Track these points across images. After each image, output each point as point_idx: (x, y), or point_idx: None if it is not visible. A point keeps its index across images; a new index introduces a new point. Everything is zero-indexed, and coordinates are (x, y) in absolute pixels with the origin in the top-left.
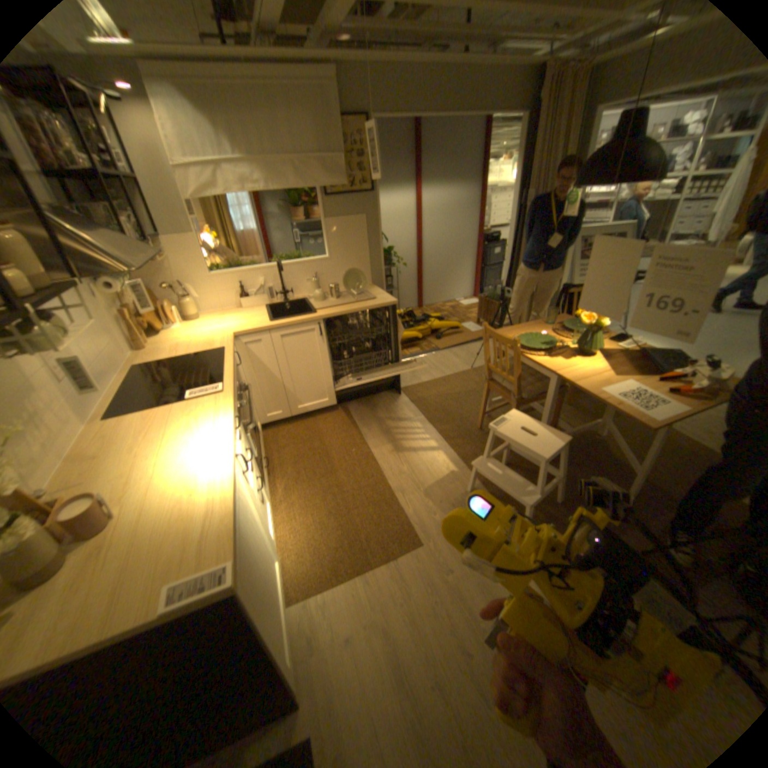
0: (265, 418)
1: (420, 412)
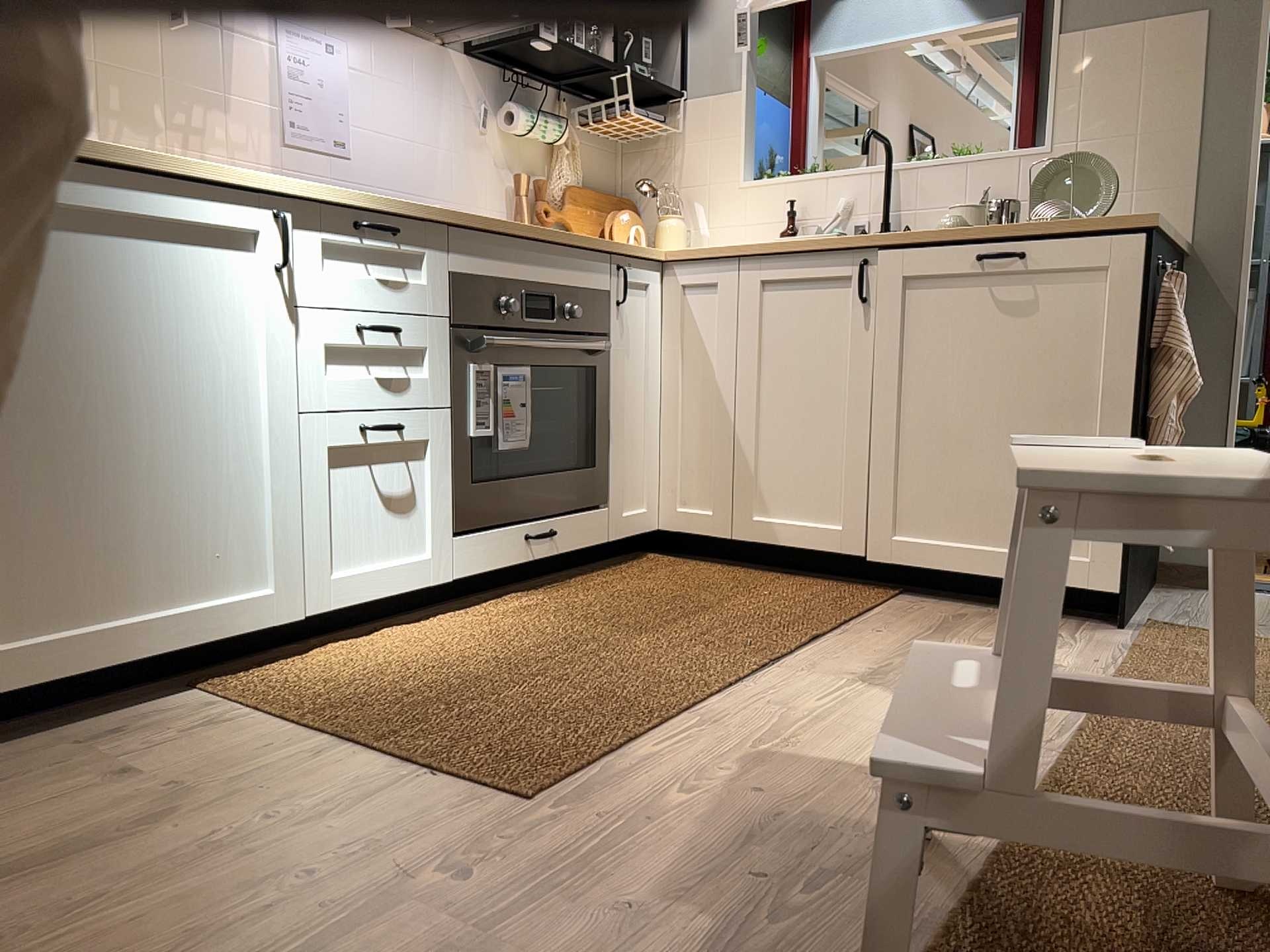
0: (673, 514)
1: (1116, 665)
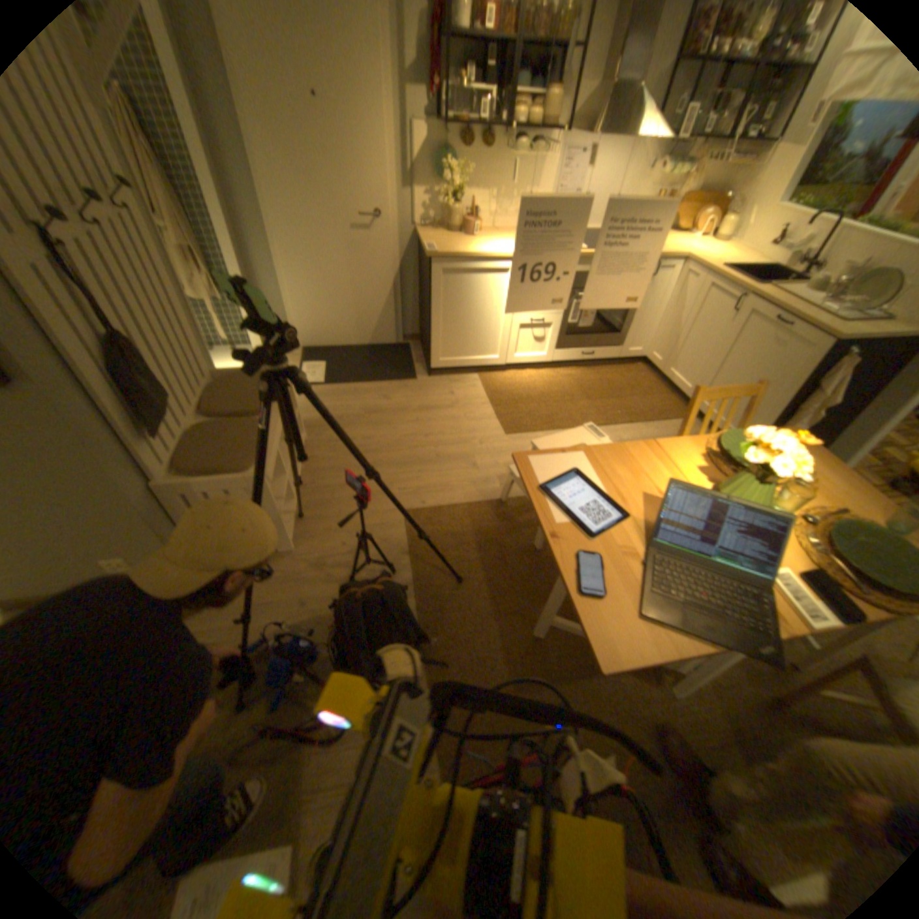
0: (651, 354)
1: None
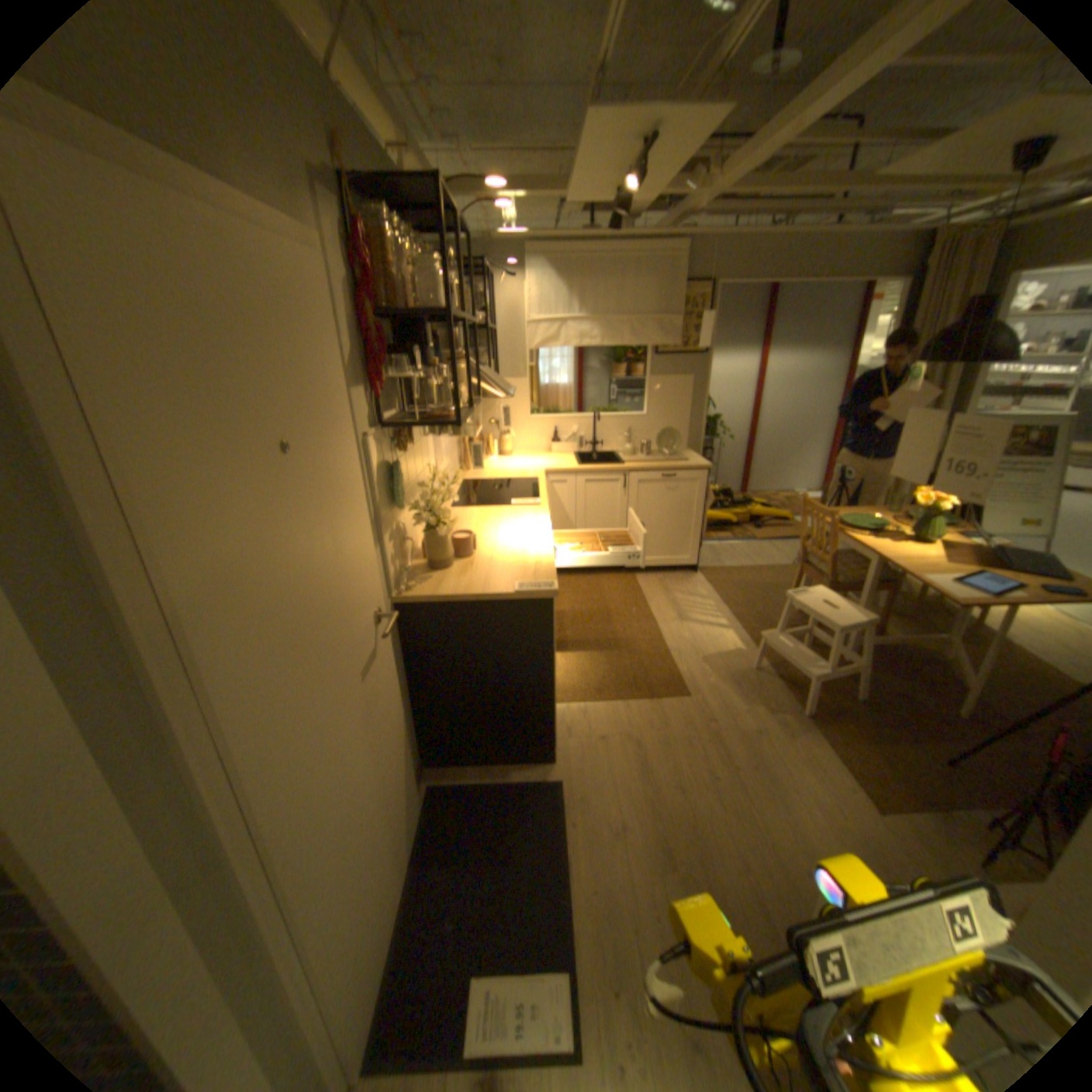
0: None
1: (715, 593)
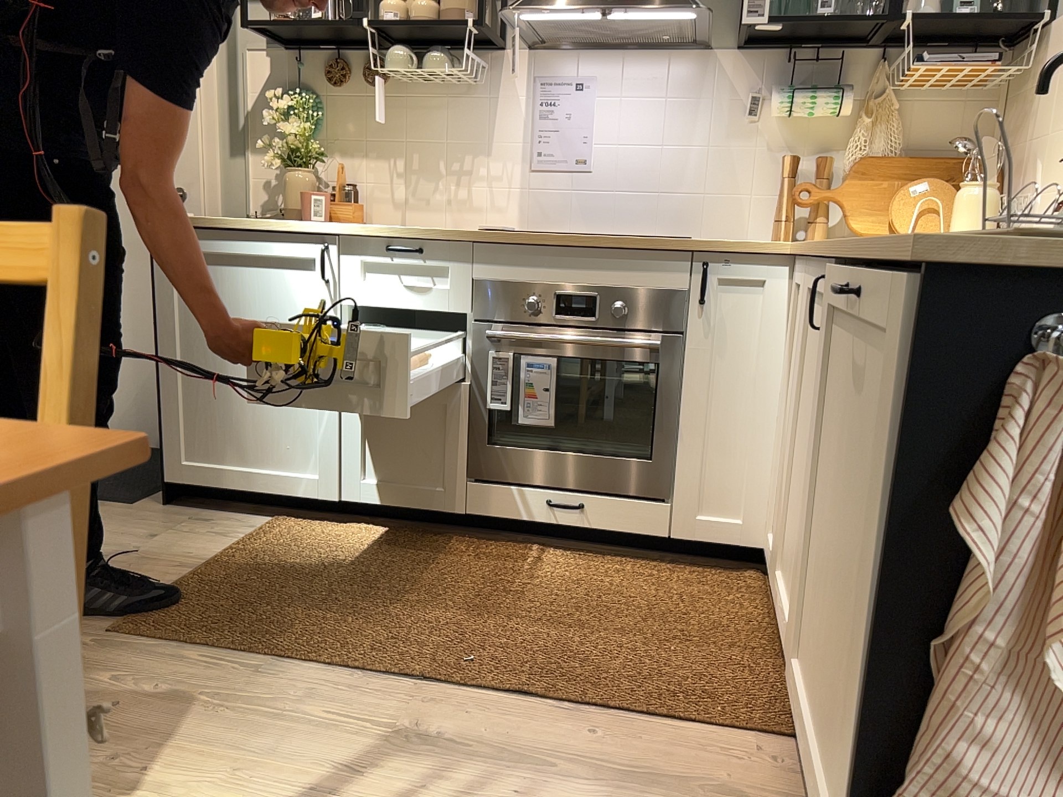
0: (769, 541)
1: None
